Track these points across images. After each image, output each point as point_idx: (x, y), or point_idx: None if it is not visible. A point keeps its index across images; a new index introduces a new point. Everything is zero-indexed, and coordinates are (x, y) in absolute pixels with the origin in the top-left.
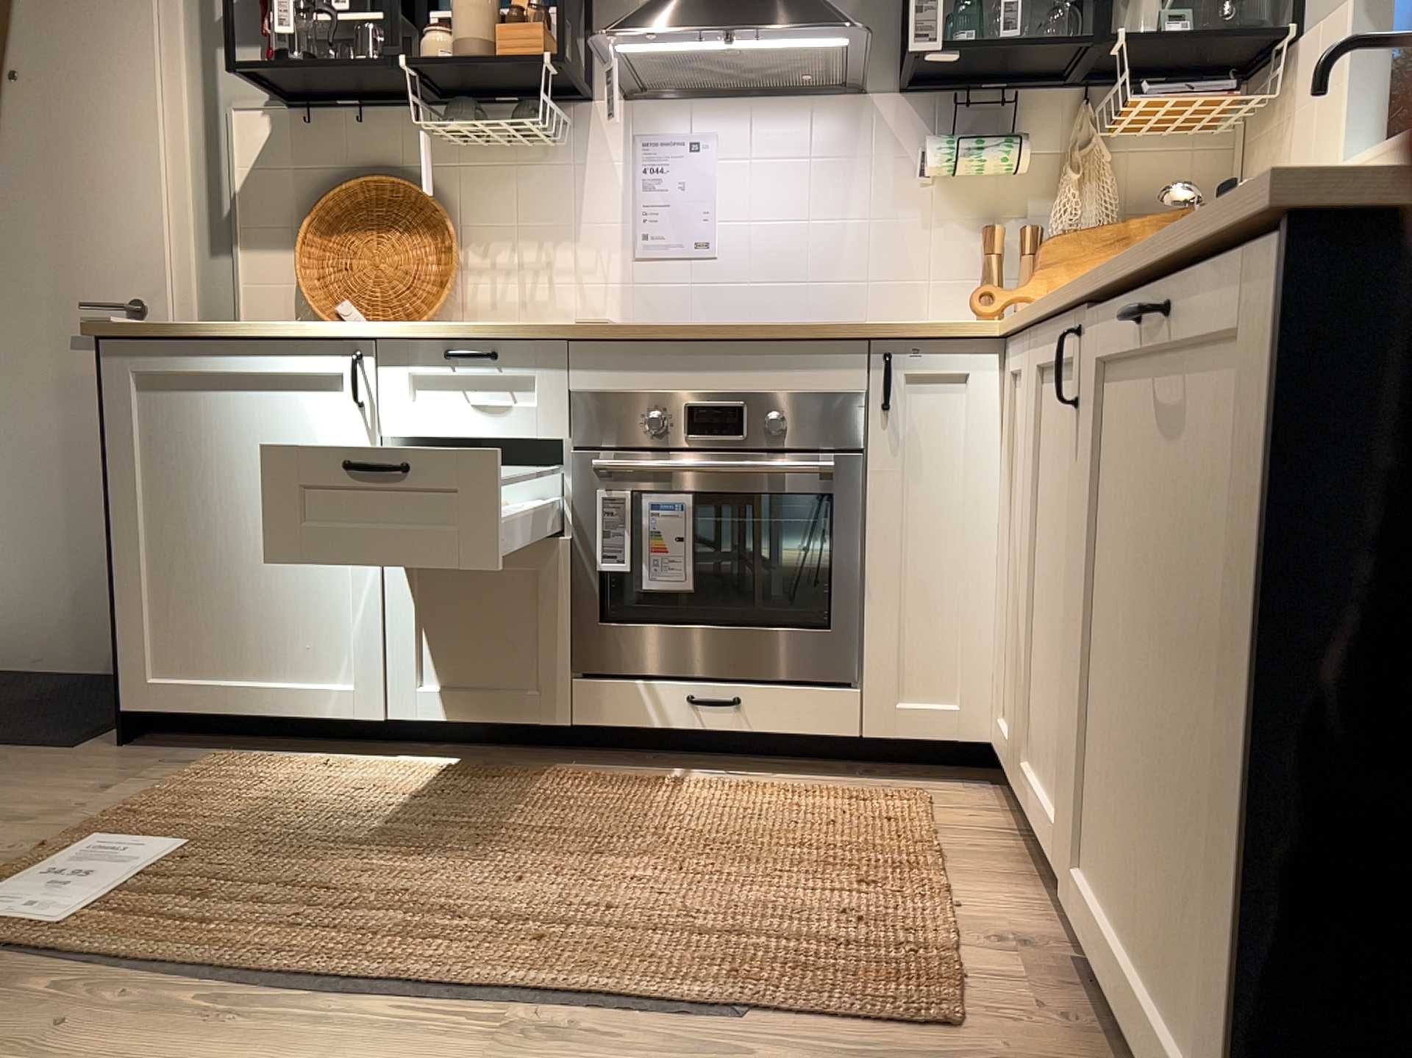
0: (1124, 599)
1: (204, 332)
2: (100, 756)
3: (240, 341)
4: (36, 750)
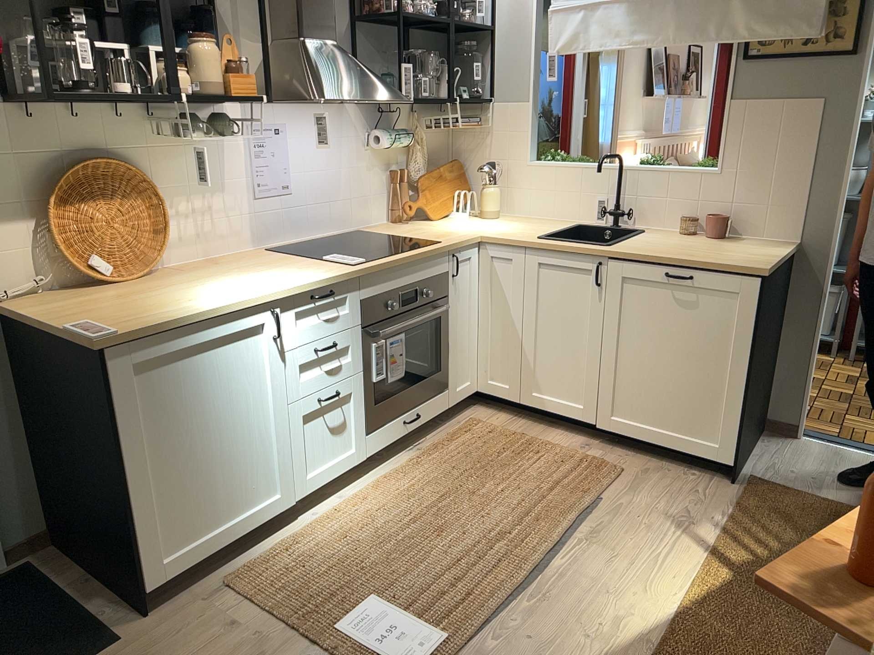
0: (638, 341)
1: (186, 321)
2: (152, 626)
3: (207, 320)
4: None
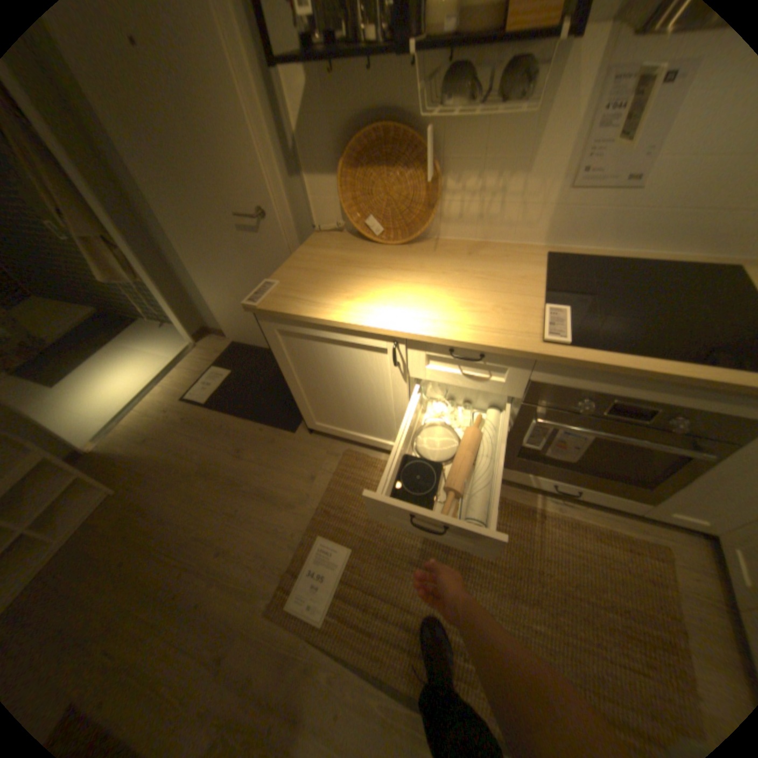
0: None
1: (306, 318)
2: (305, 439)
3: (327, 324)
4: (282, 431)
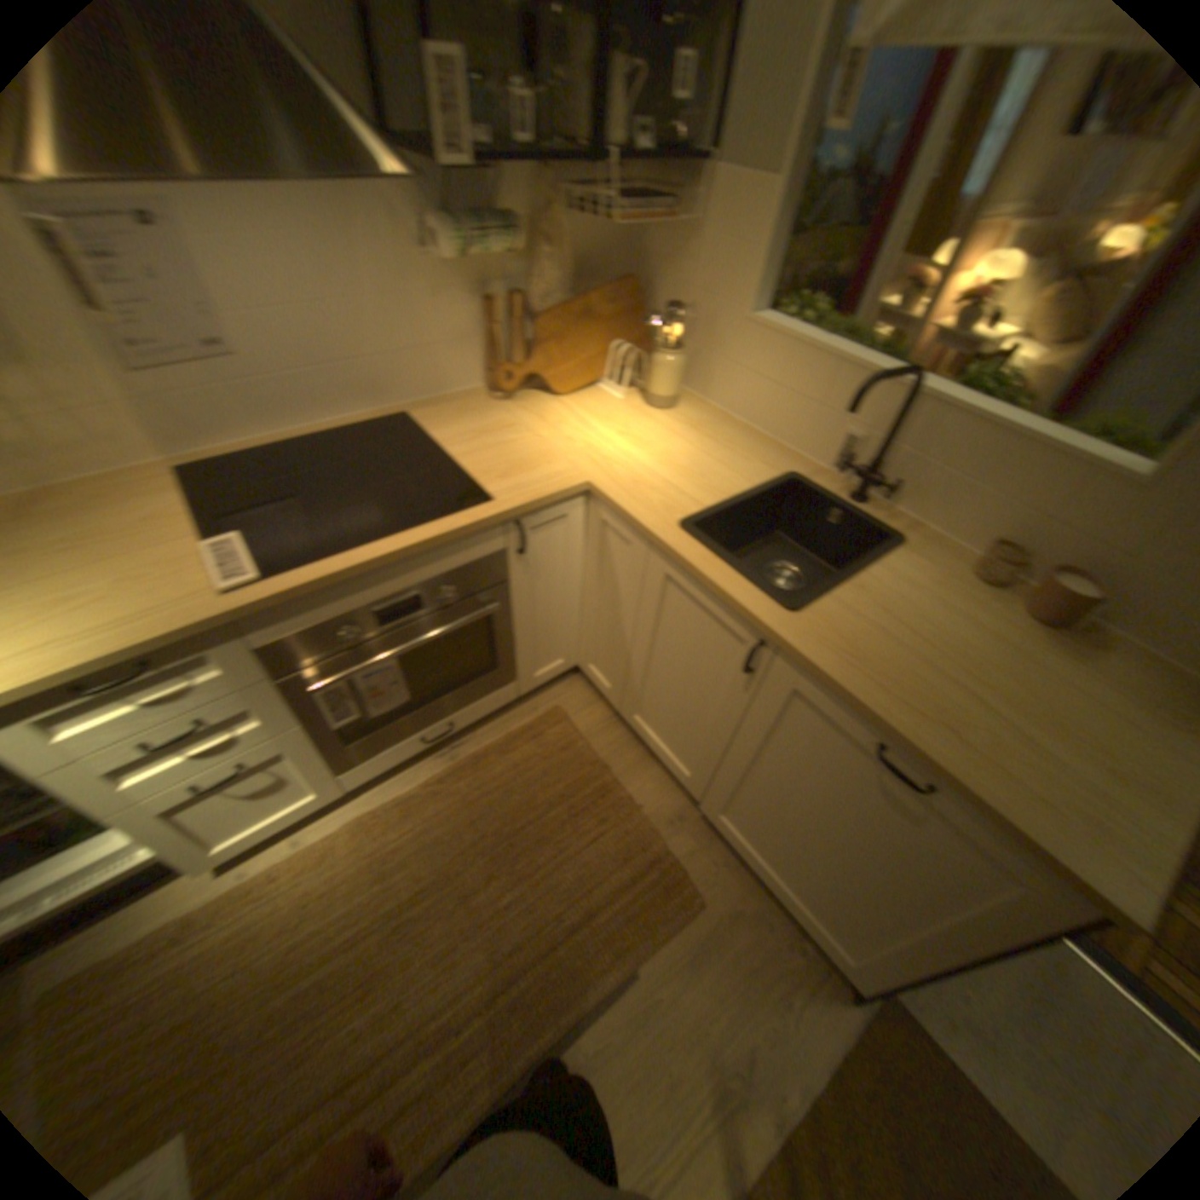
0: (784, 779)
1: None
2: None
3: None
4: None
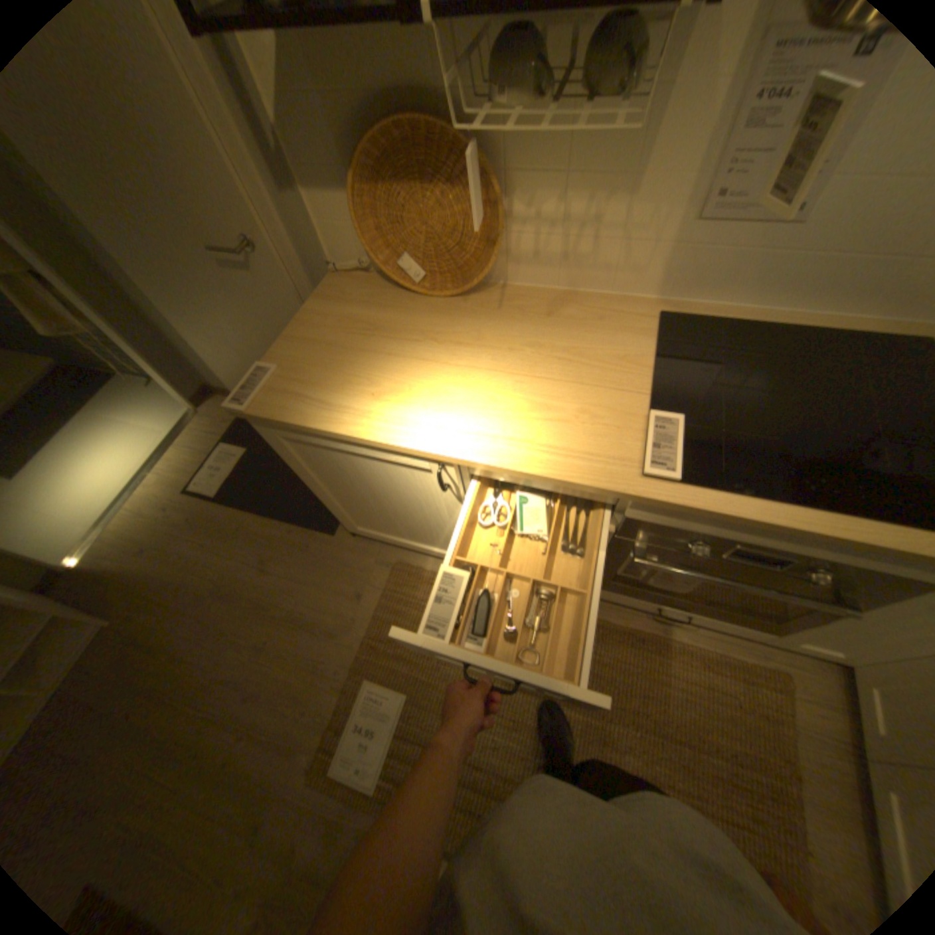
0: None
1: (315, 431)
2: (346, 545)
3: (345, 438)
4: (317, 534)
